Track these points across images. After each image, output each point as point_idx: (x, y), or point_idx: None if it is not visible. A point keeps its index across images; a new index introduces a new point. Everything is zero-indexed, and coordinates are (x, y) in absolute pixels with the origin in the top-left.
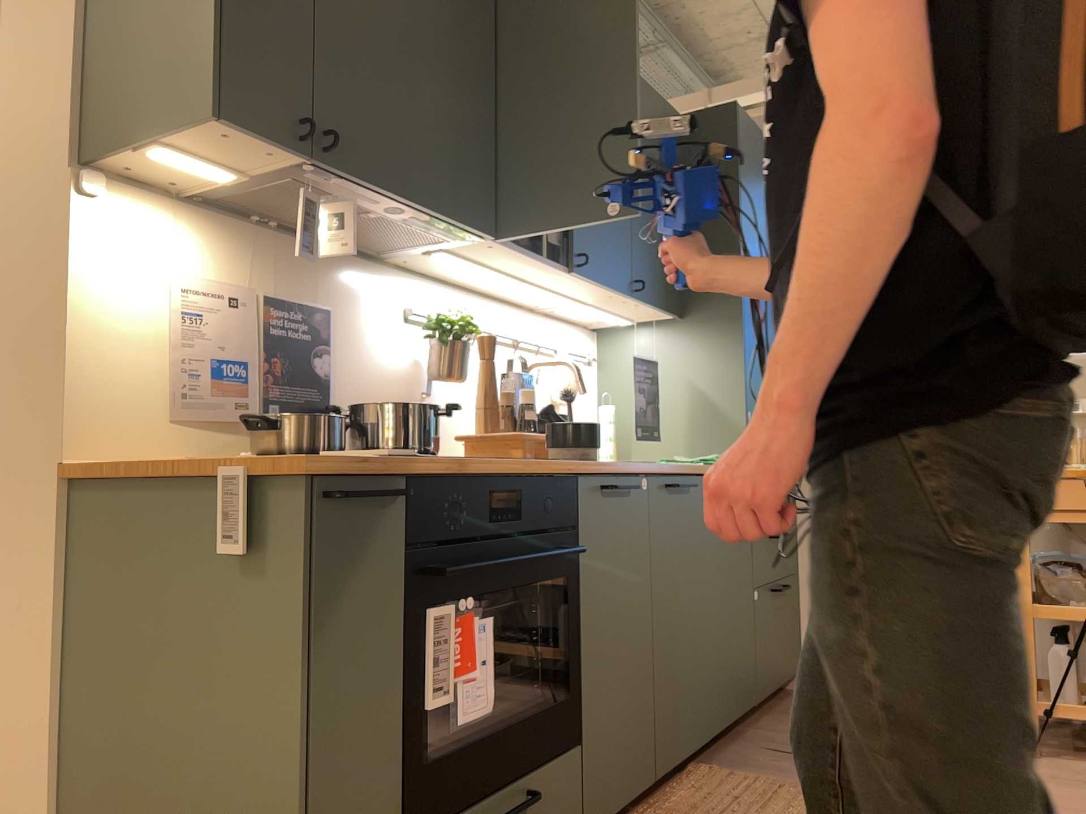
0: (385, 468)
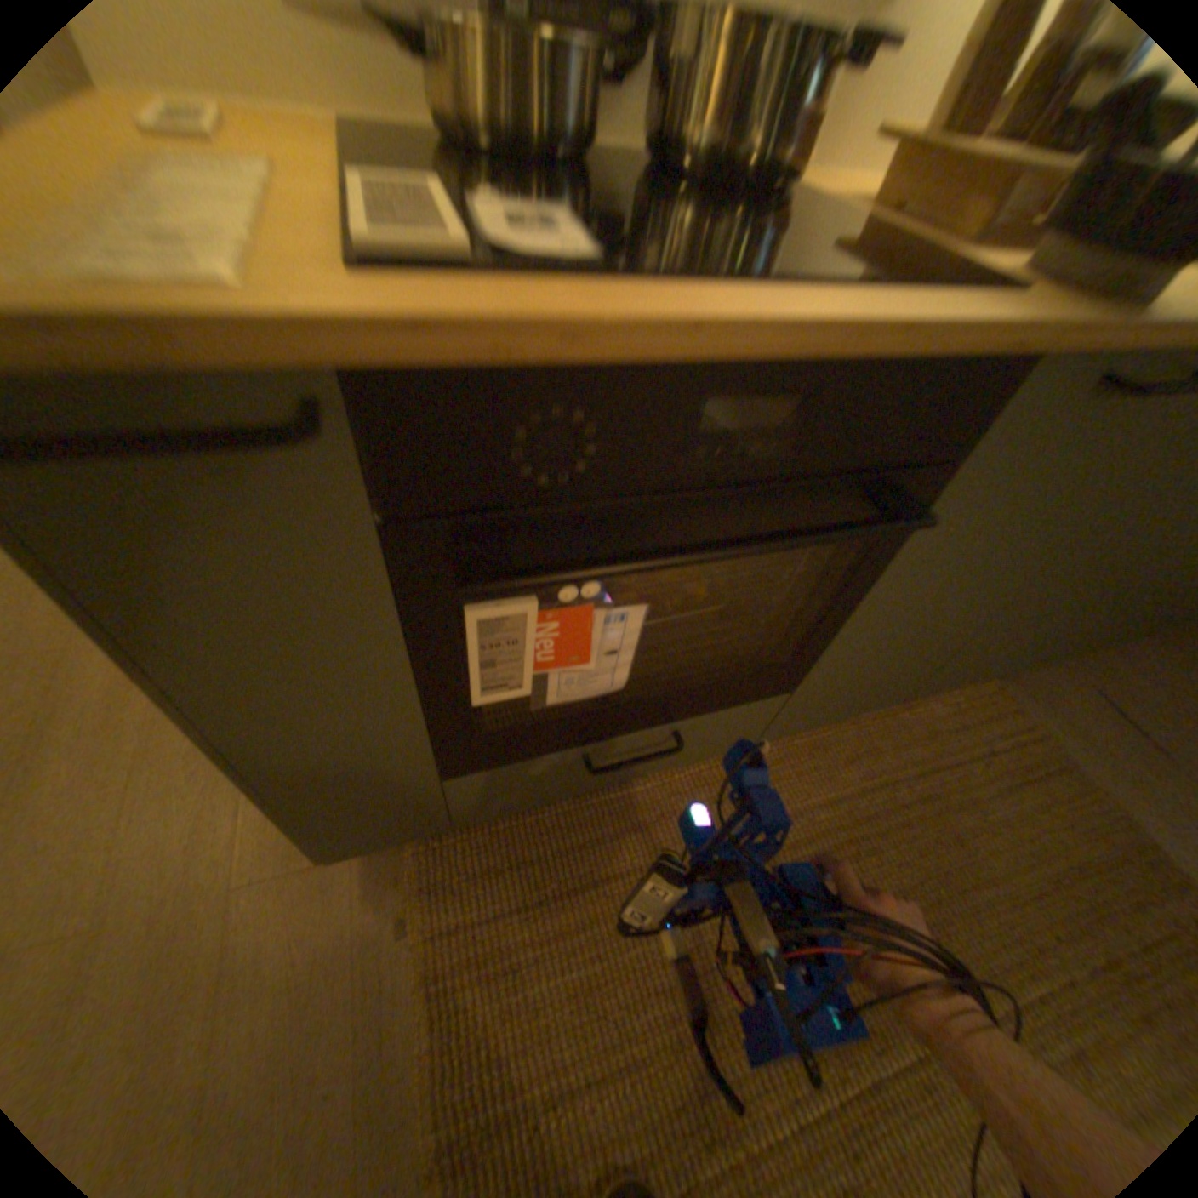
0: (209, 353)
